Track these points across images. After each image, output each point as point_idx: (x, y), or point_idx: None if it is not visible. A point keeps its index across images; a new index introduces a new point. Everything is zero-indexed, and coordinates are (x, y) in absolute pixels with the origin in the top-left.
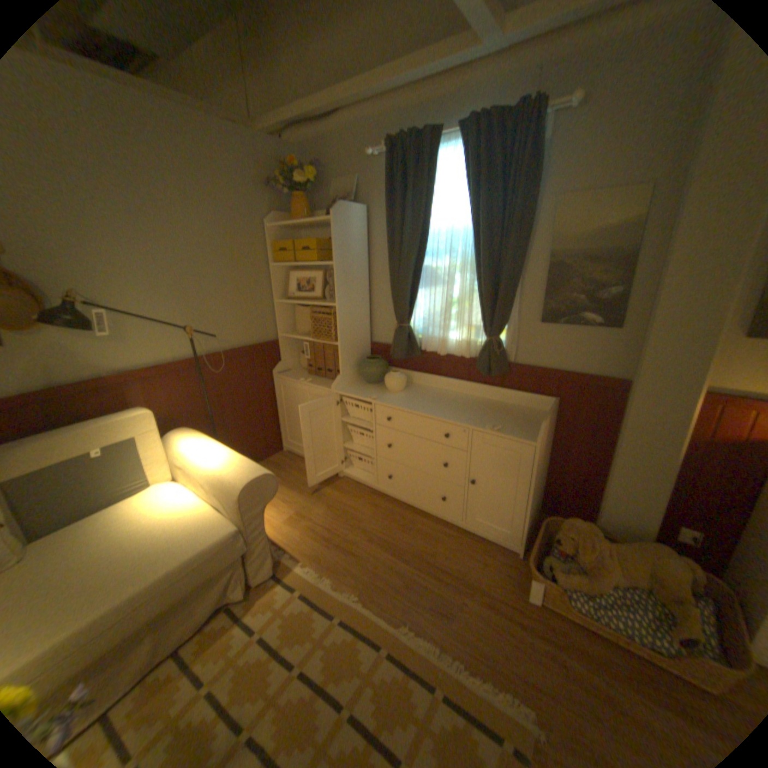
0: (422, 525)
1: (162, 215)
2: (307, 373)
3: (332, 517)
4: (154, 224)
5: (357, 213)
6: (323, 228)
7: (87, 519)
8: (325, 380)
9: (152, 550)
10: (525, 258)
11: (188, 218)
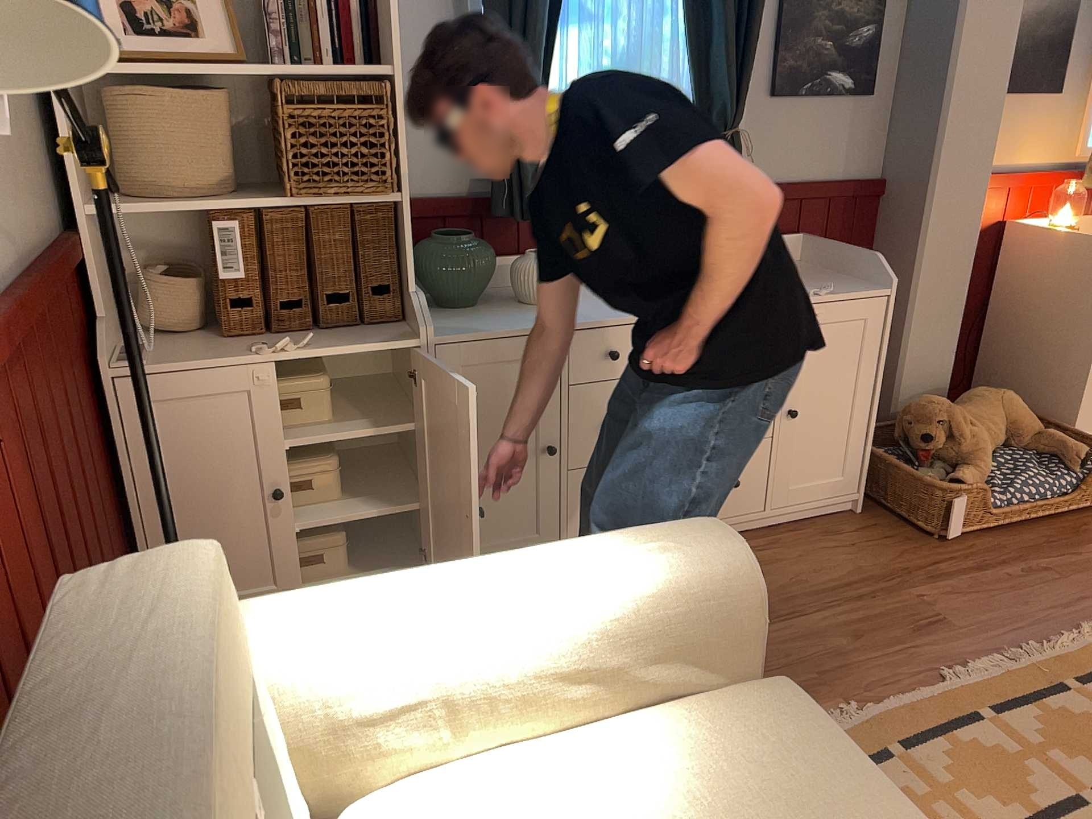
0: None
1: None
2: (224, 338)
3: None
4: None
5: None
6: None
7: None
8: (331, 334)
9: None
10: None
11: None
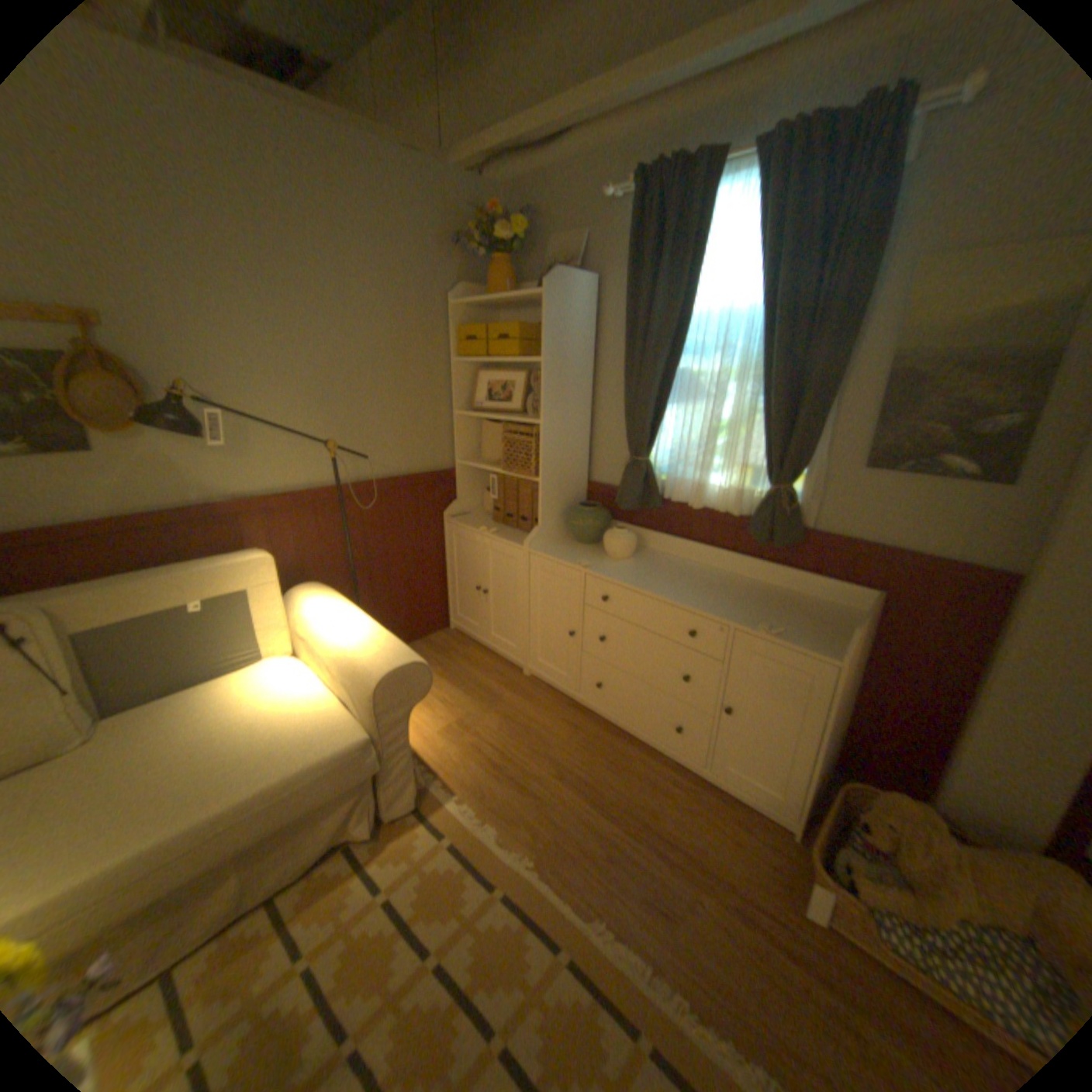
0: (642, 764)
1: (308, 282)
2: (492, 521)
3: (509, 733)
4: (297, 294)
5: (582, 285)
6: (532, 309)
7: (174, 696)
8: (517, 533)
9: (250, 751)
10: (849, 362)
11: (343, 287)
